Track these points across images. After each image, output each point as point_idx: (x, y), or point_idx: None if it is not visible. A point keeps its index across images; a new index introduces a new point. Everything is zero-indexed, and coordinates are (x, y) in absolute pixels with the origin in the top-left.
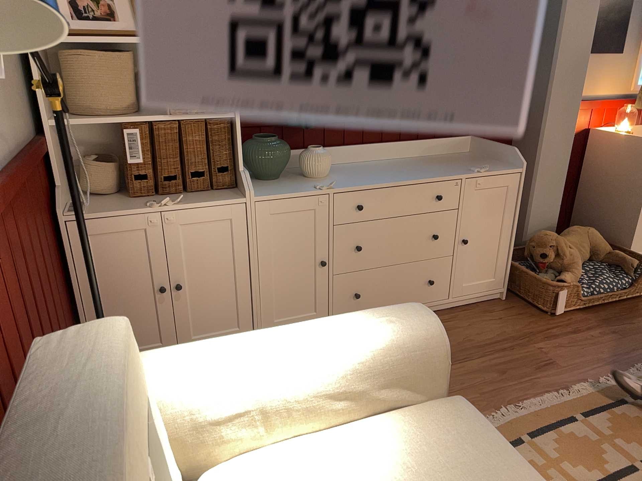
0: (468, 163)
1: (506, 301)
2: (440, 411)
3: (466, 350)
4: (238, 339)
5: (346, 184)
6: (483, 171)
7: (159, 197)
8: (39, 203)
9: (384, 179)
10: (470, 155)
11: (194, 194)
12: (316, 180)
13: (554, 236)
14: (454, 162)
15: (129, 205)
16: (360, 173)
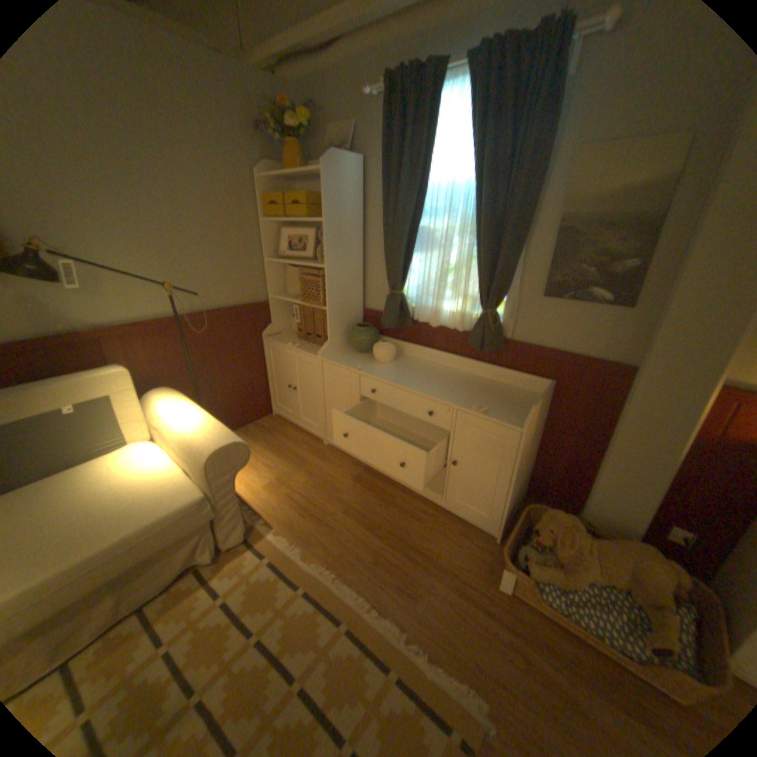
0: (498, 401)
1: (498, 545)
2: (187, 490)
3: (392, 535)
4: (186, 406)
5: (374, 372)
6: (479, 410)
7: (303, 342)
8: (242, 328)
9: (401, 380)
10: (531, 398)
11: (314, 346)
12: (371, 363)
13: (564, 524)
14: (492, 395)
15: (286, 341)
16: (407, 370)
